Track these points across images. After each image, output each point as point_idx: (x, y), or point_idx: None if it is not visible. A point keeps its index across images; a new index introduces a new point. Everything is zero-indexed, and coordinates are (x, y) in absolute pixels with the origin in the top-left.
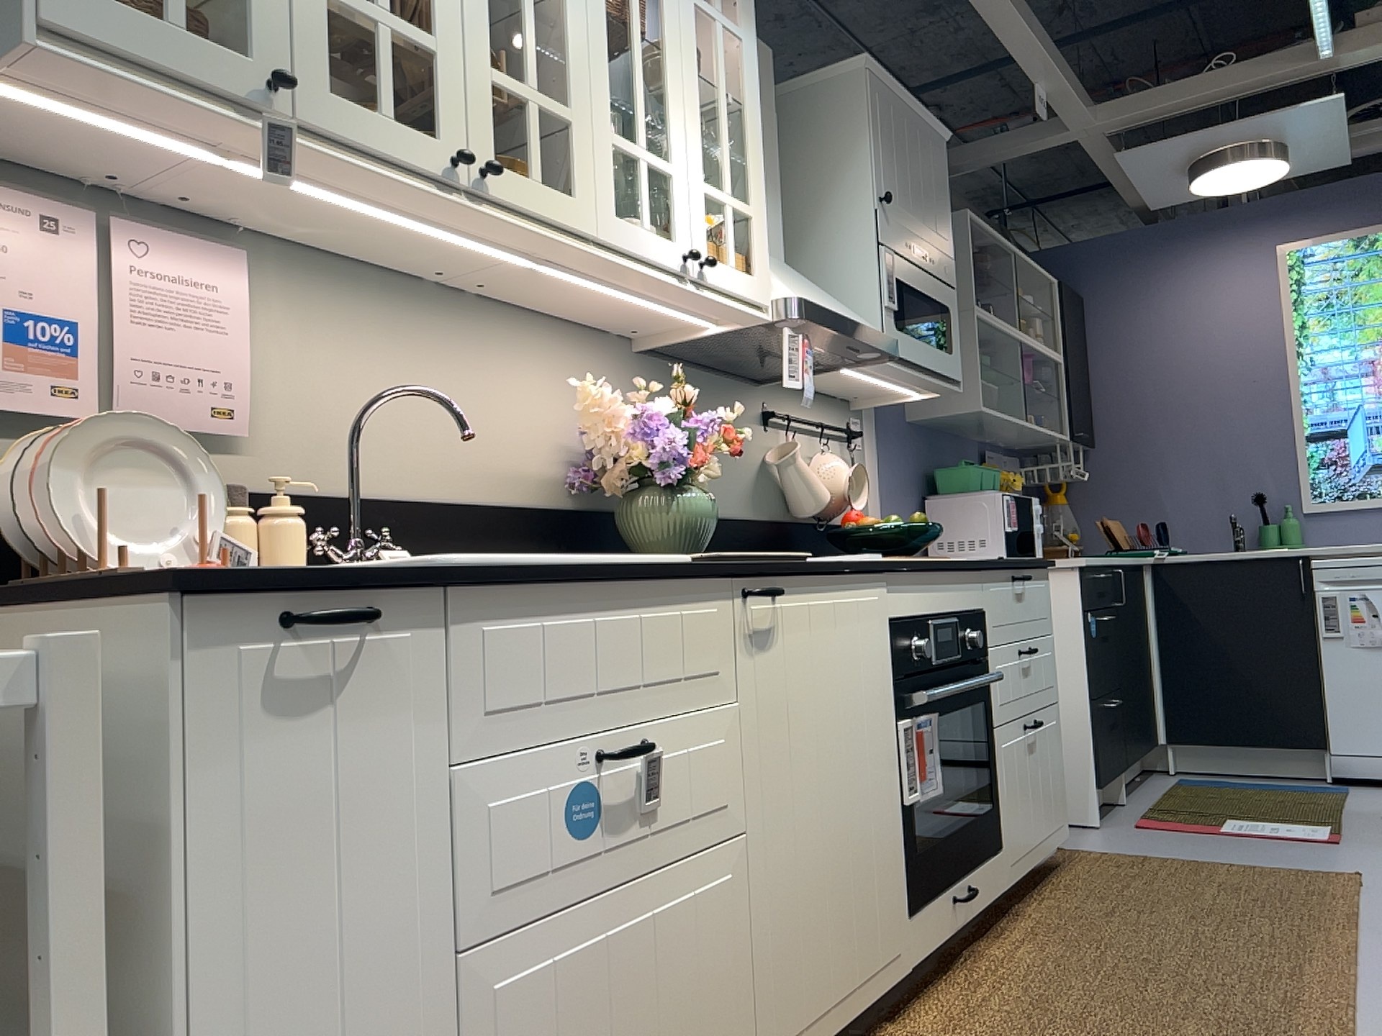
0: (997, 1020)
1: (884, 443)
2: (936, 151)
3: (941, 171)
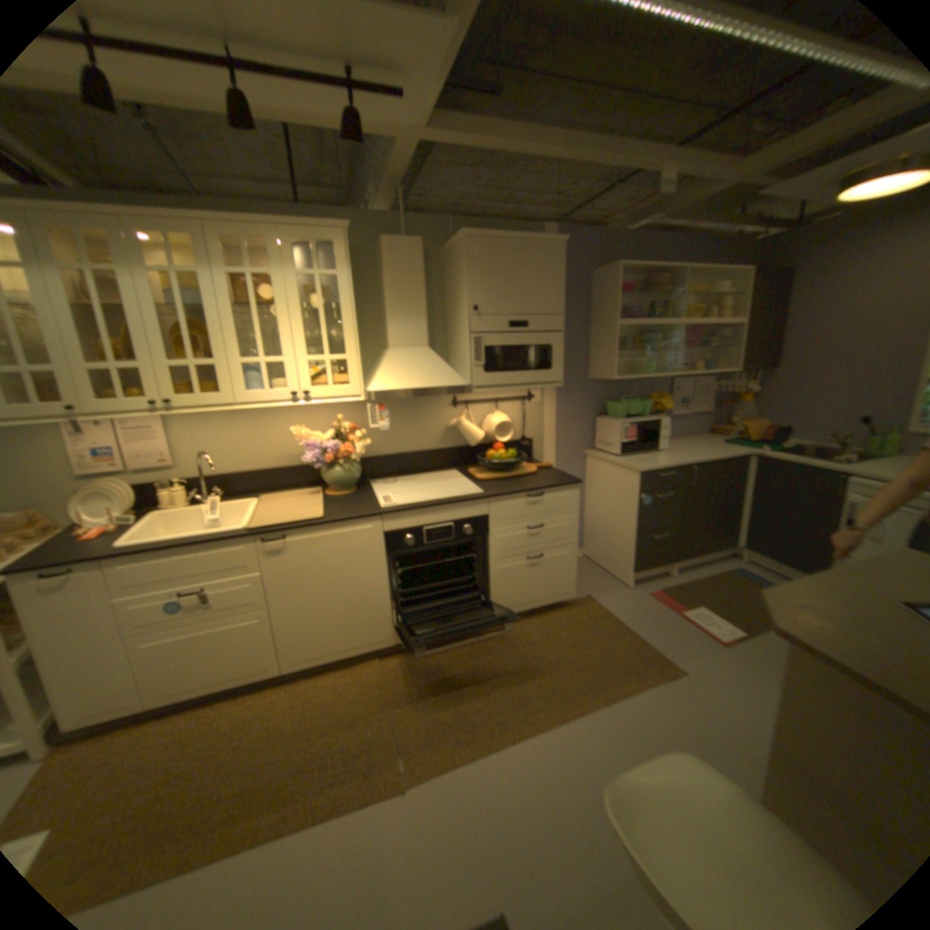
0: (409, 675)
1: (561, 395)
2: (547, 255)
3: (553, 264)
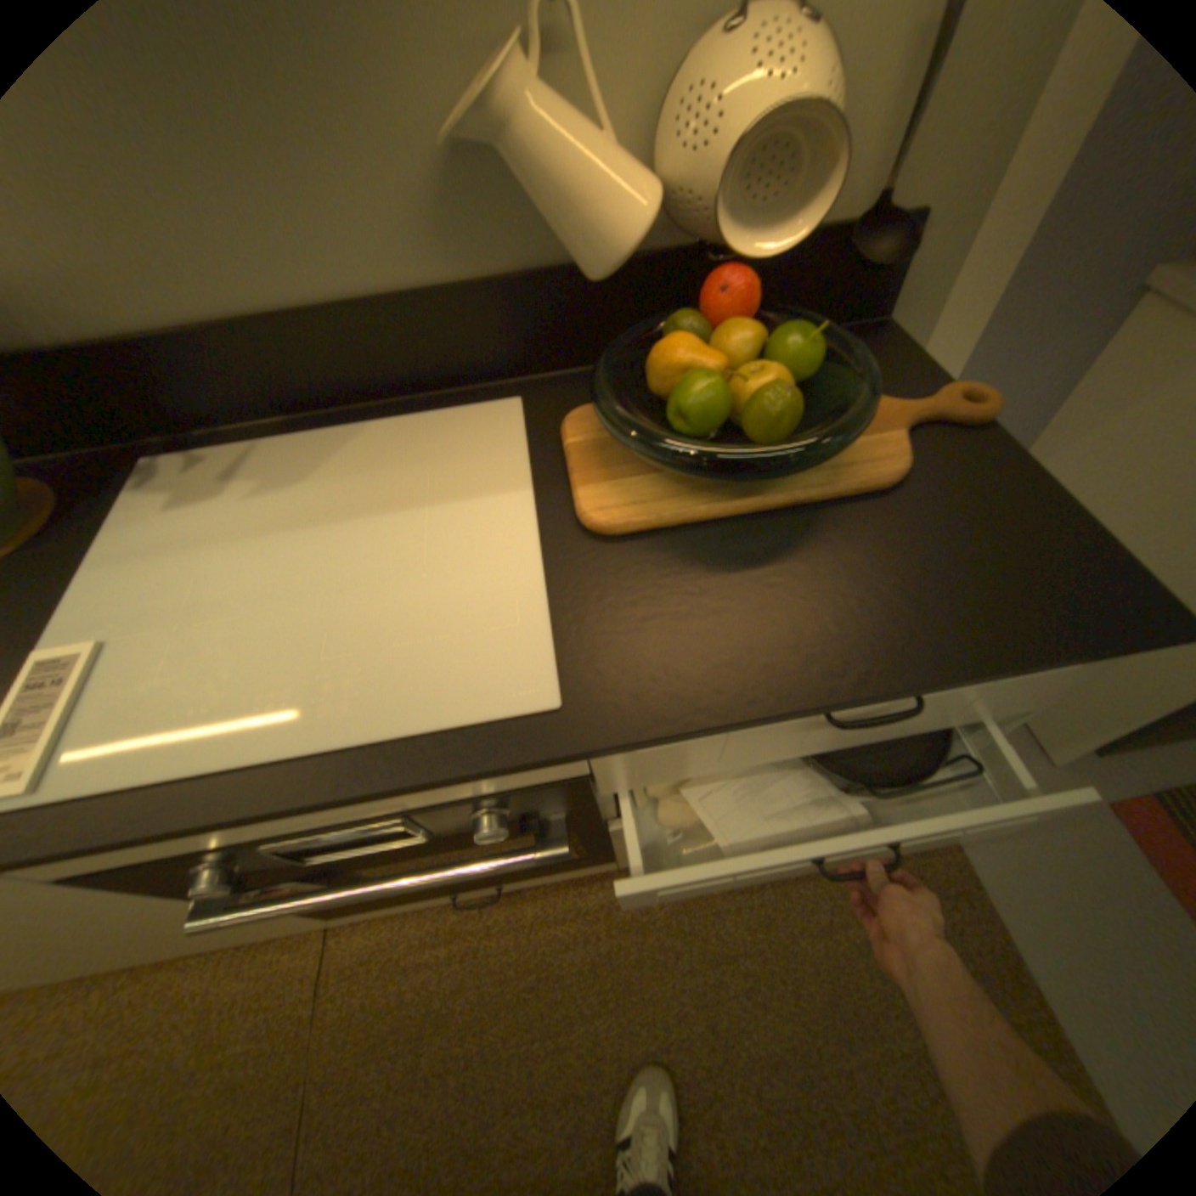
0: (377, 1006)
1: None
2: None
3: None
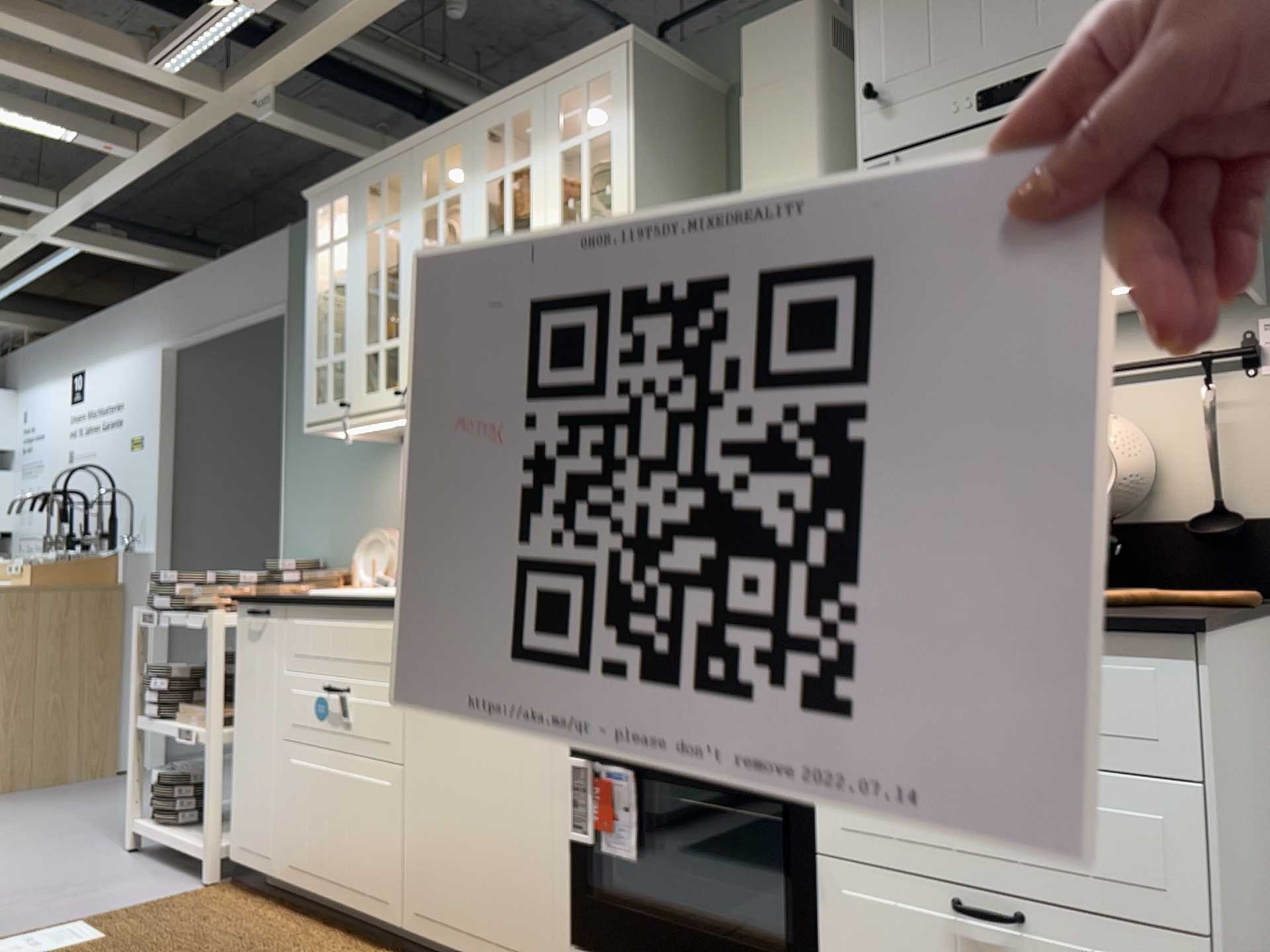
0: None
1: None
2: None
3: None
